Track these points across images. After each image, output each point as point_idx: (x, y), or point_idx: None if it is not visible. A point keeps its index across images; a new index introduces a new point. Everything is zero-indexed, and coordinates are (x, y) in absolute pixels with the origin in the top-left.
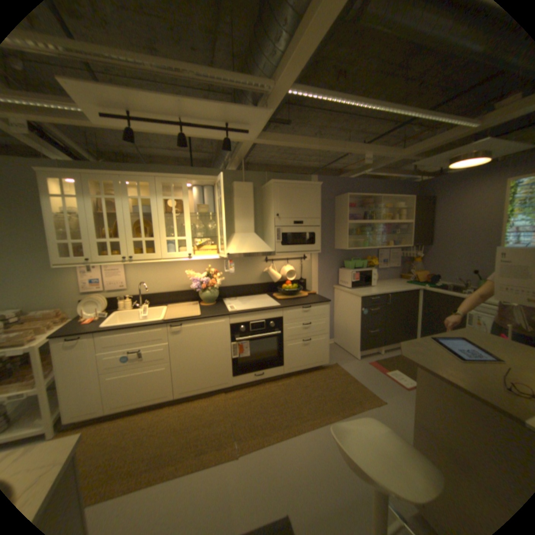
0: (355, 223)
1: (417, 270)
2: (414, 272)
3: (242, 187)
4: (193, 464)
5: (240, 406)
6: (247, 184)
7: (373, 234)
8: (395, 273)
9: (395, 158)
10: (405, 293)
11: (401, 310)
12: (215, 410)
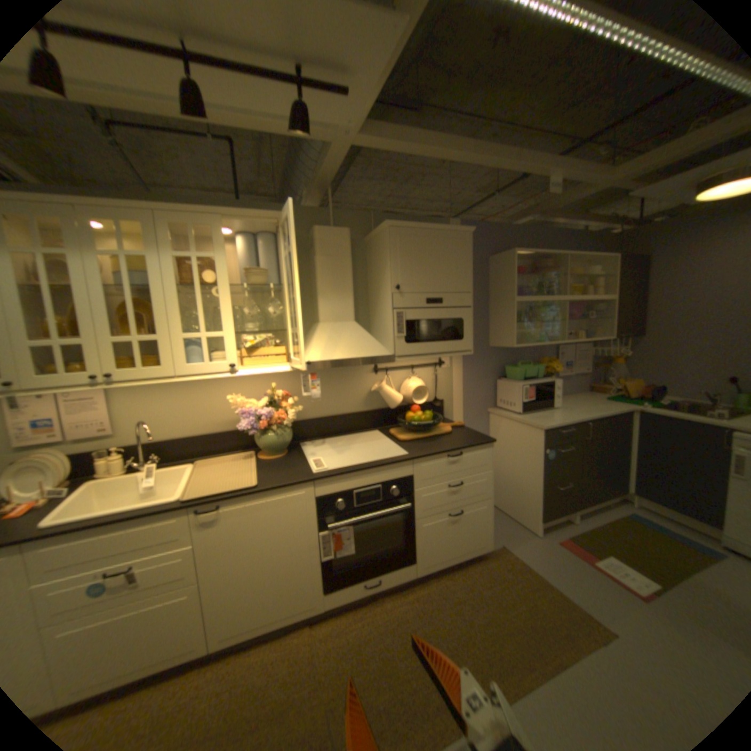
0: (523, 302)
1: (619, 378)
2: (614, 381)
3: (329, 235)
4: None
5: (341, 658)
6: (340, 230)
7: (551, 320)
8: (583, 383)
9: (597, 184)
10: (613, 418)
11: (606, 449)
12: (291, 671)
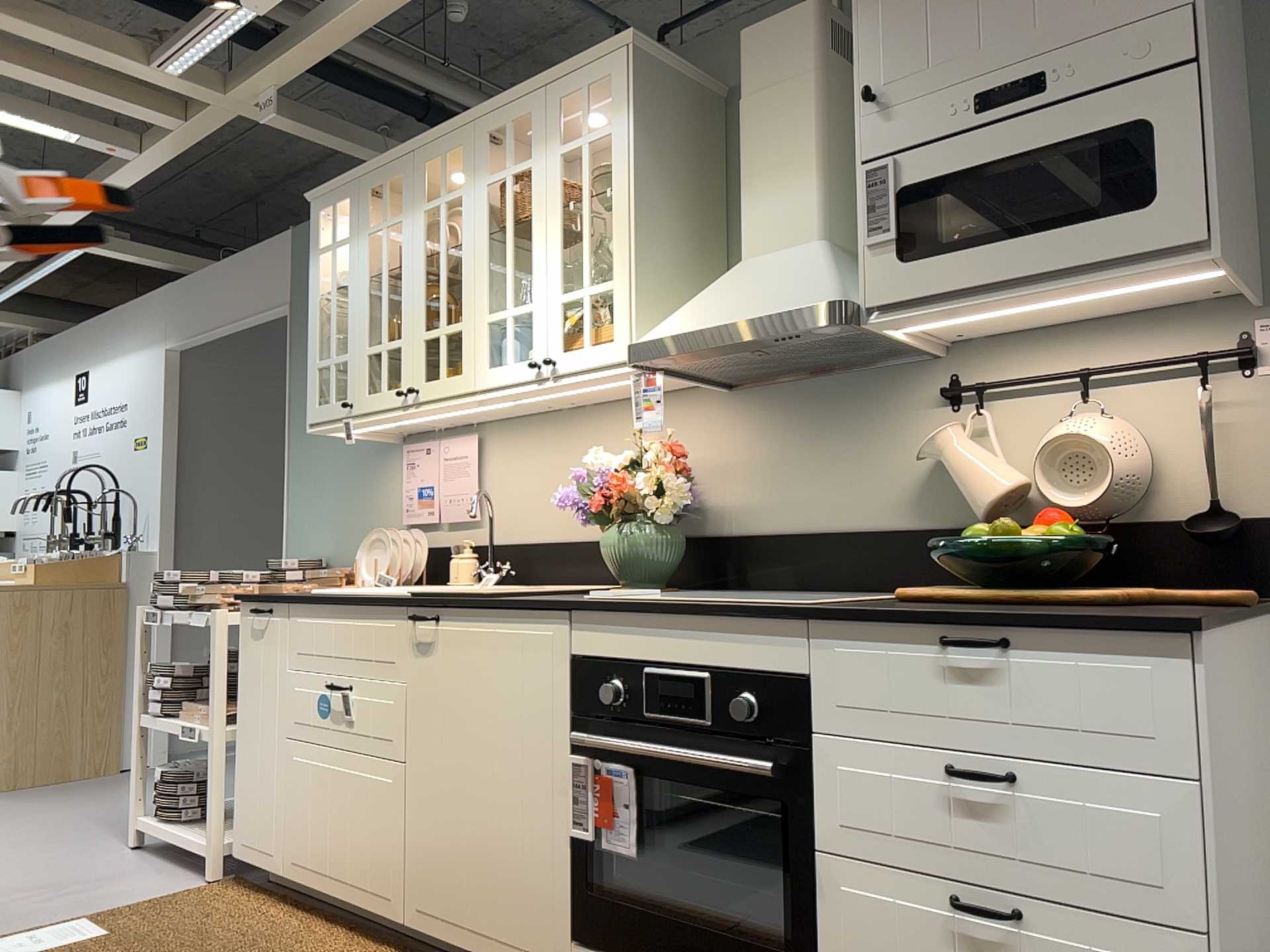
0: None
1: None
2: None
3: (766, 41)
4: None
5: None
6: (790, 16)
7: None
8: None
9: None
10: None
11: None
12: None
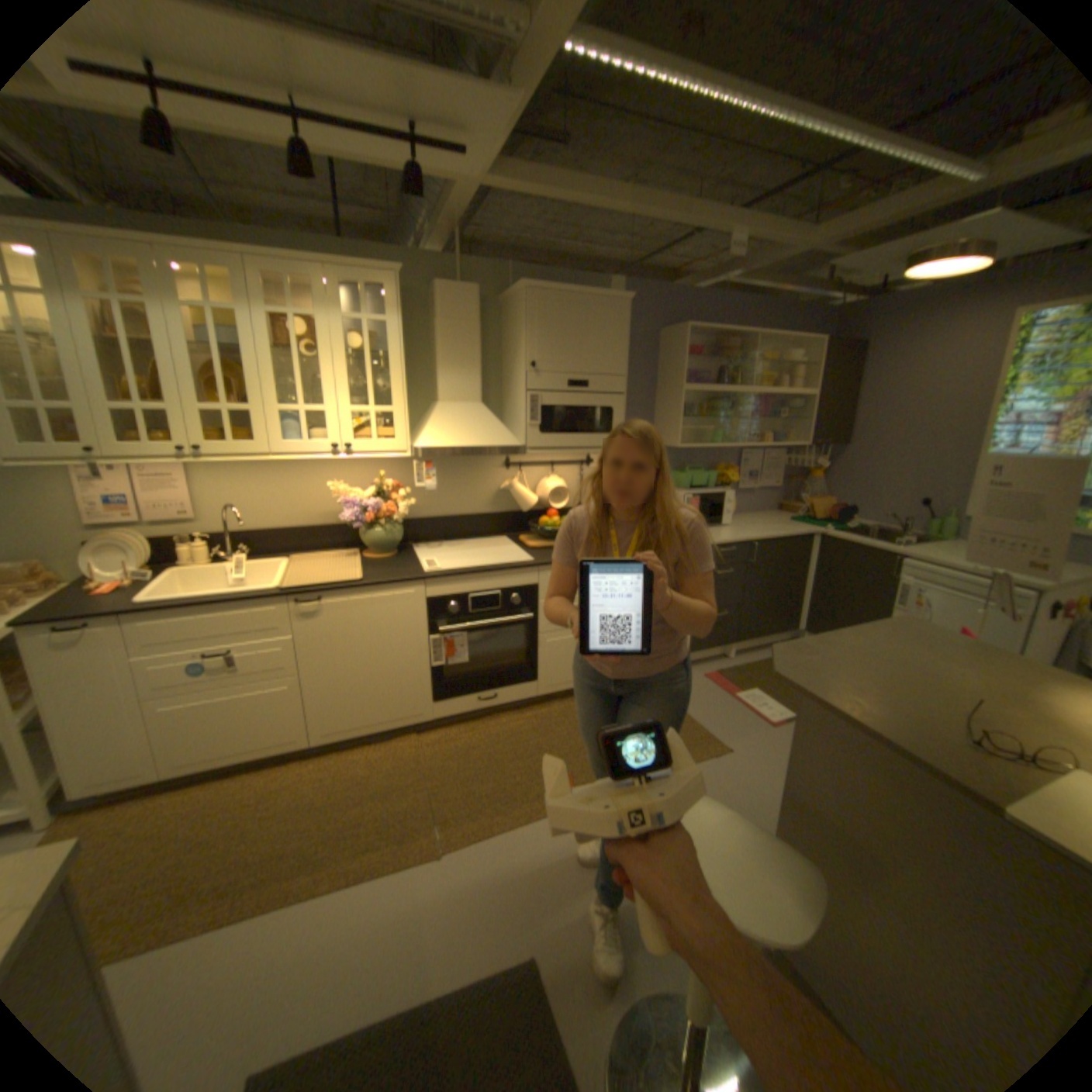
0: (698, 391)
1: (814, 495)
2: (807, 499)
3: (454, 294)
4: (351, 870)
5: (449, 759)
6: (467, 287)
7: (733, 416)
8: (771, 499)
9: (794, 246)
10: (787, 540)
11: (774, 575)
12: (397, 766)
